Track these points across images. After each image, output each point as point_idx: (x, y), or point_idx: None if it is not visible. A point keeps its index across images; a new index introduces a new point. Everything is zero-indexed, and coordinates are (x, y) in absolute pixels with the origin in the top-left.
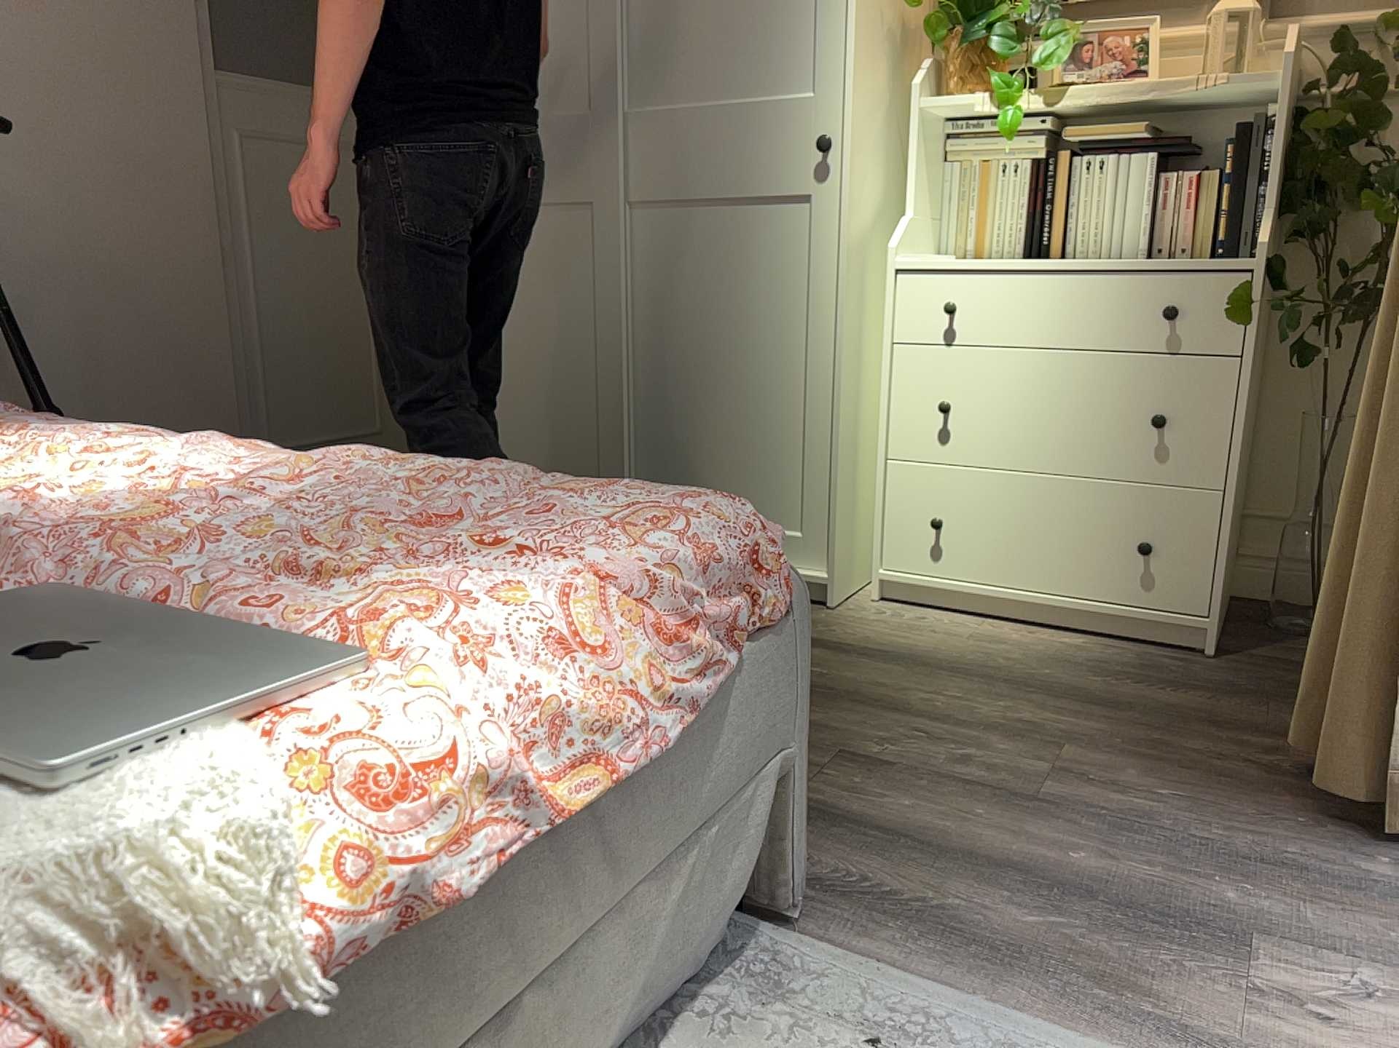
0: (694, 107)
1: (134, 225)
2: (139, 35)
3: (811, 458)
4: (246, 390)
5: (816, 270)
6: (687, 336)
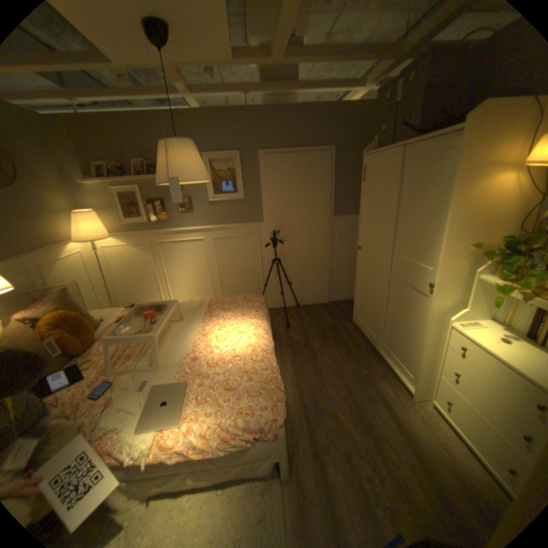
0: (407, 259)
1: (311, 249)
2: (316, 214)
3: (418, 362)
4: (331, 278)
5: (426, 317)
6: (398, 313)
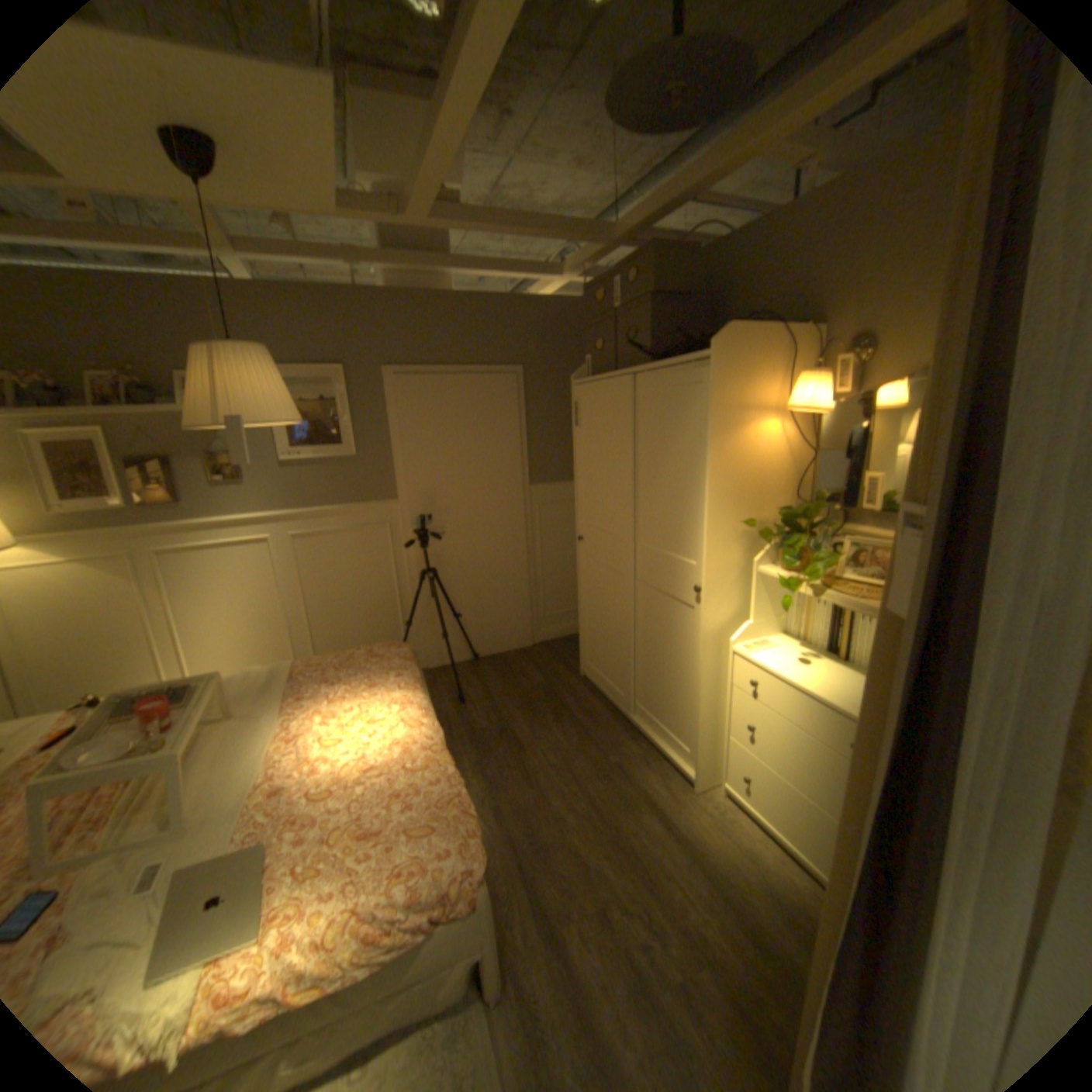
0: (657, 552)
1: (493, 547)
2: (499, 484)
3: (693, 723)
4: (533, 598)
5: (696, 643)
6: (654, 644)
